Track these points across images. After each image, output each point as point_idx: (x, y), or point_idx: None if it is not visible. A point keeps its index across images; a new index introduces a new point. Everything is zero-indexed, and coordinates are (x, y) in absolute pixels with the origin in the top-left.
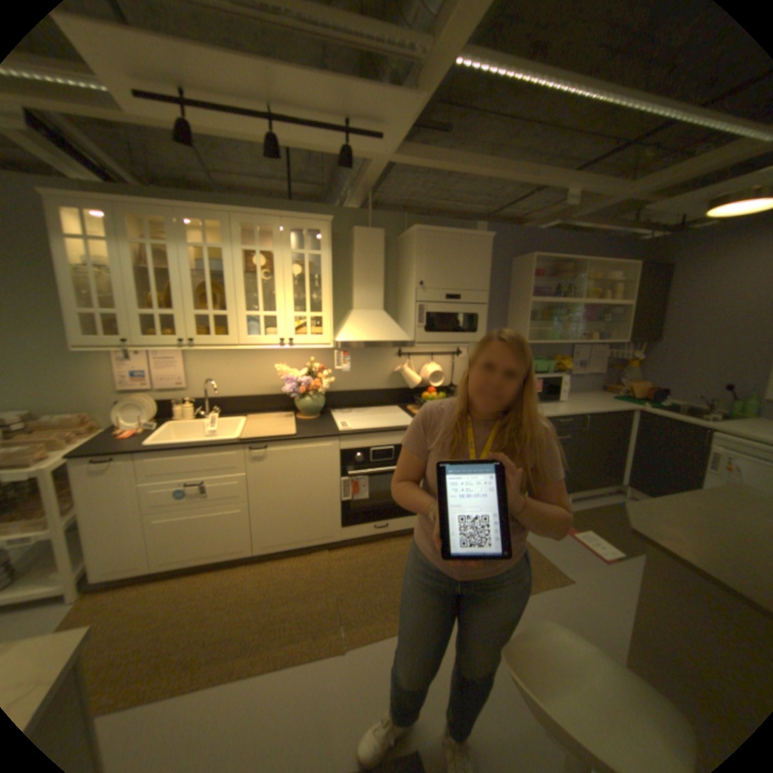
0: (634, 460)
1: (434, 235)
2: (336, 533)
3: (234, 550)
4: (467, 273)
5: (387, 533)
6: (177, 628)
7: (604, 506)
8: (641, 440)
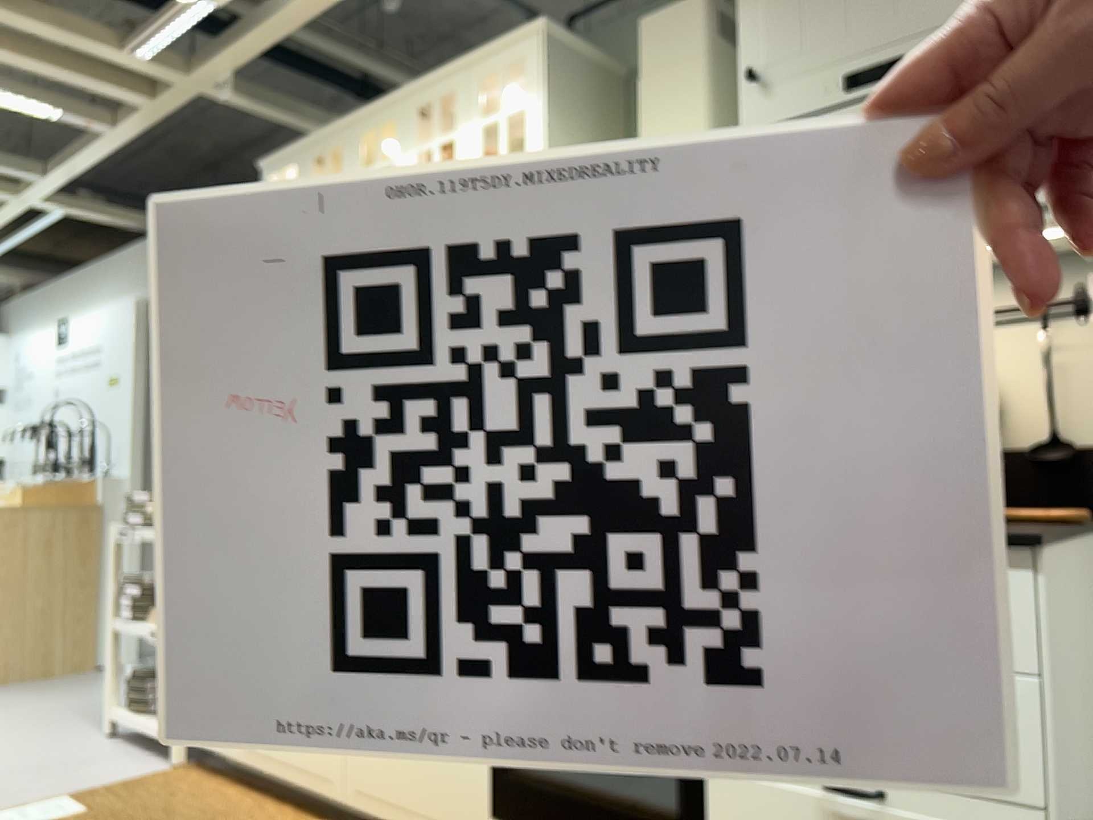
0: None
1: None
2: None
3: (320, 770)
4: None
5: None
6: None
7: None
8: None
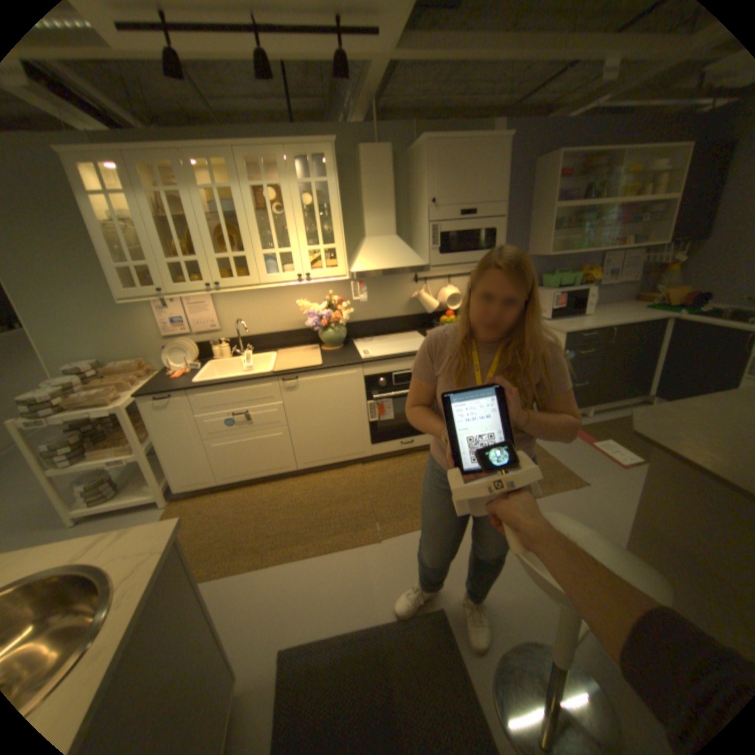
0: (664, 369)
1: (446, 142)
2: (367, 448)
3: (282, 465)
4: (484, 183)
5: (413, 447)
6: (246, 524)
7: (627, 417)
8: (673, 349)
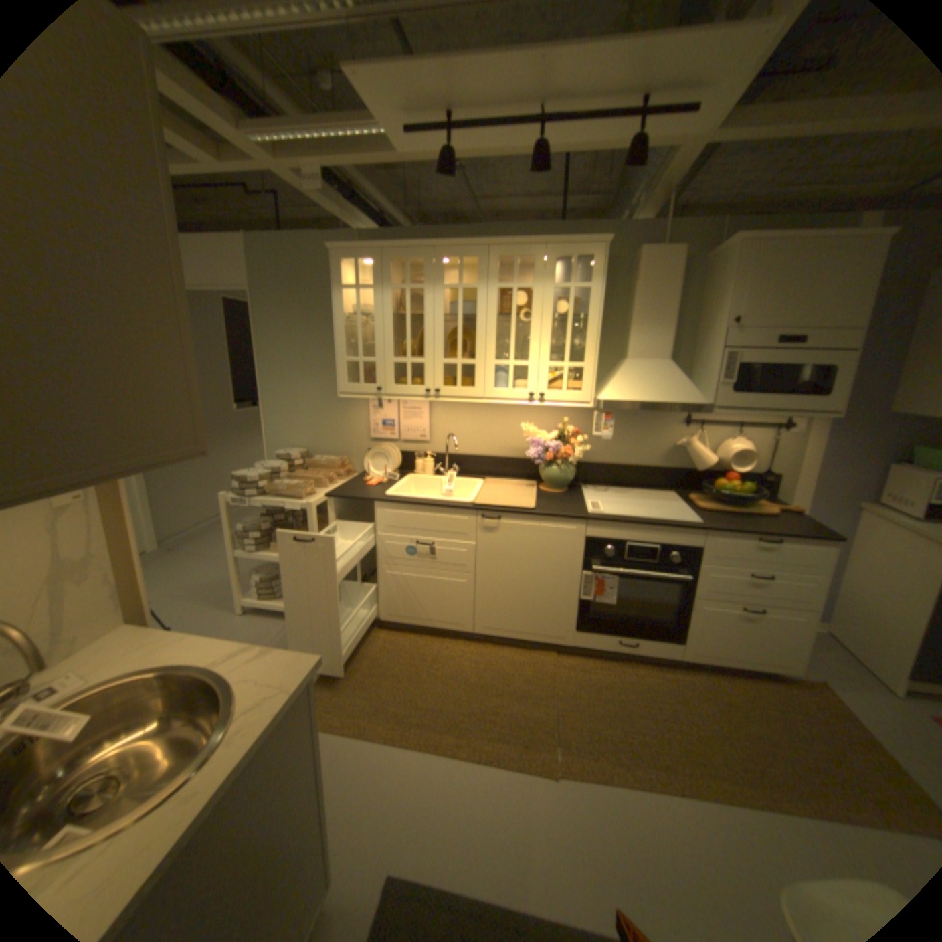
0: None
1: (772, 243)
2: (569, 635)
3: (456, 620)
4: (827, 300)
5: (637, 655)
6: (398, 680)
7: None
8: None
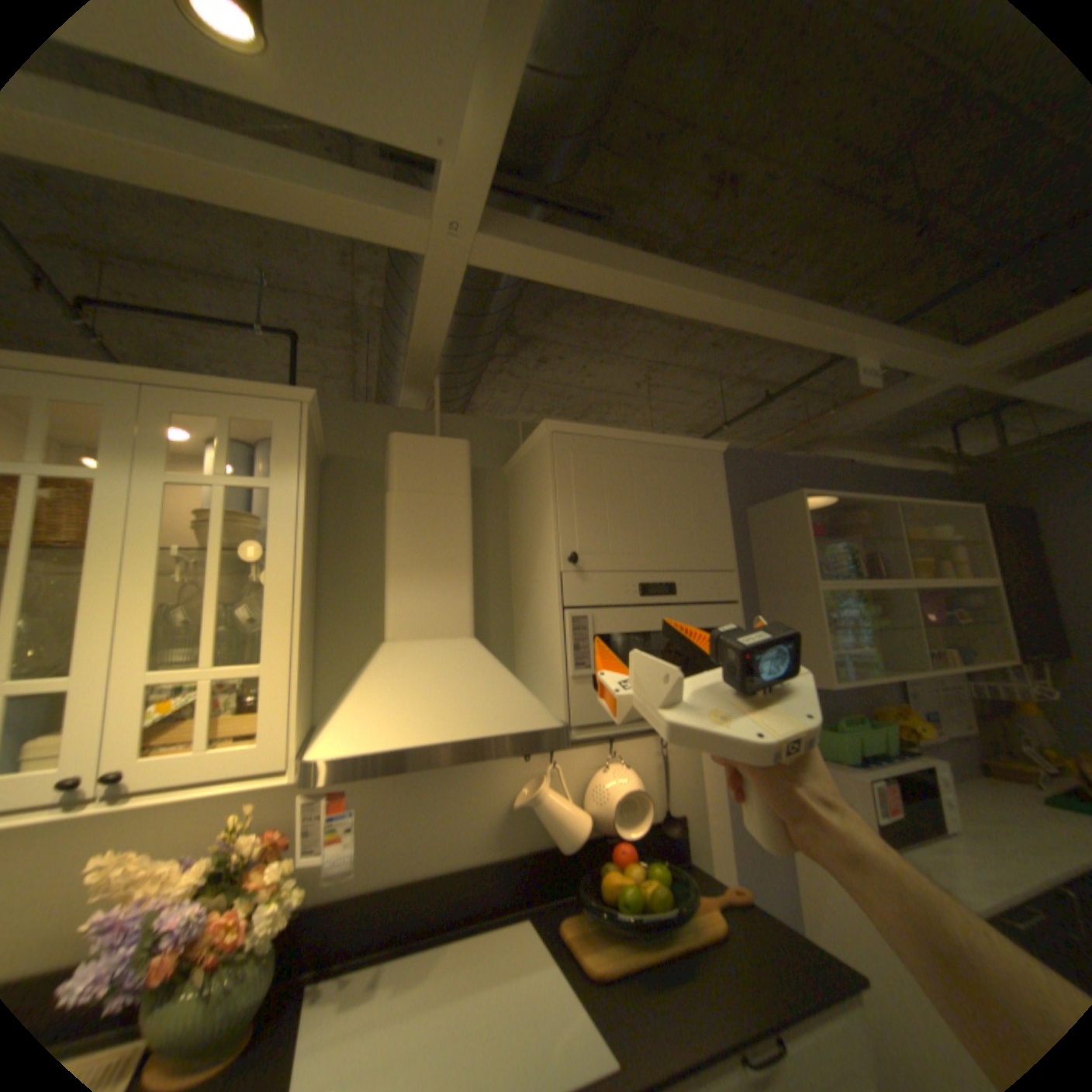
0: None
1: (594, 443)
2: None
3: None
4: (682, 529)
5: None
6: None
7: None
8: None
